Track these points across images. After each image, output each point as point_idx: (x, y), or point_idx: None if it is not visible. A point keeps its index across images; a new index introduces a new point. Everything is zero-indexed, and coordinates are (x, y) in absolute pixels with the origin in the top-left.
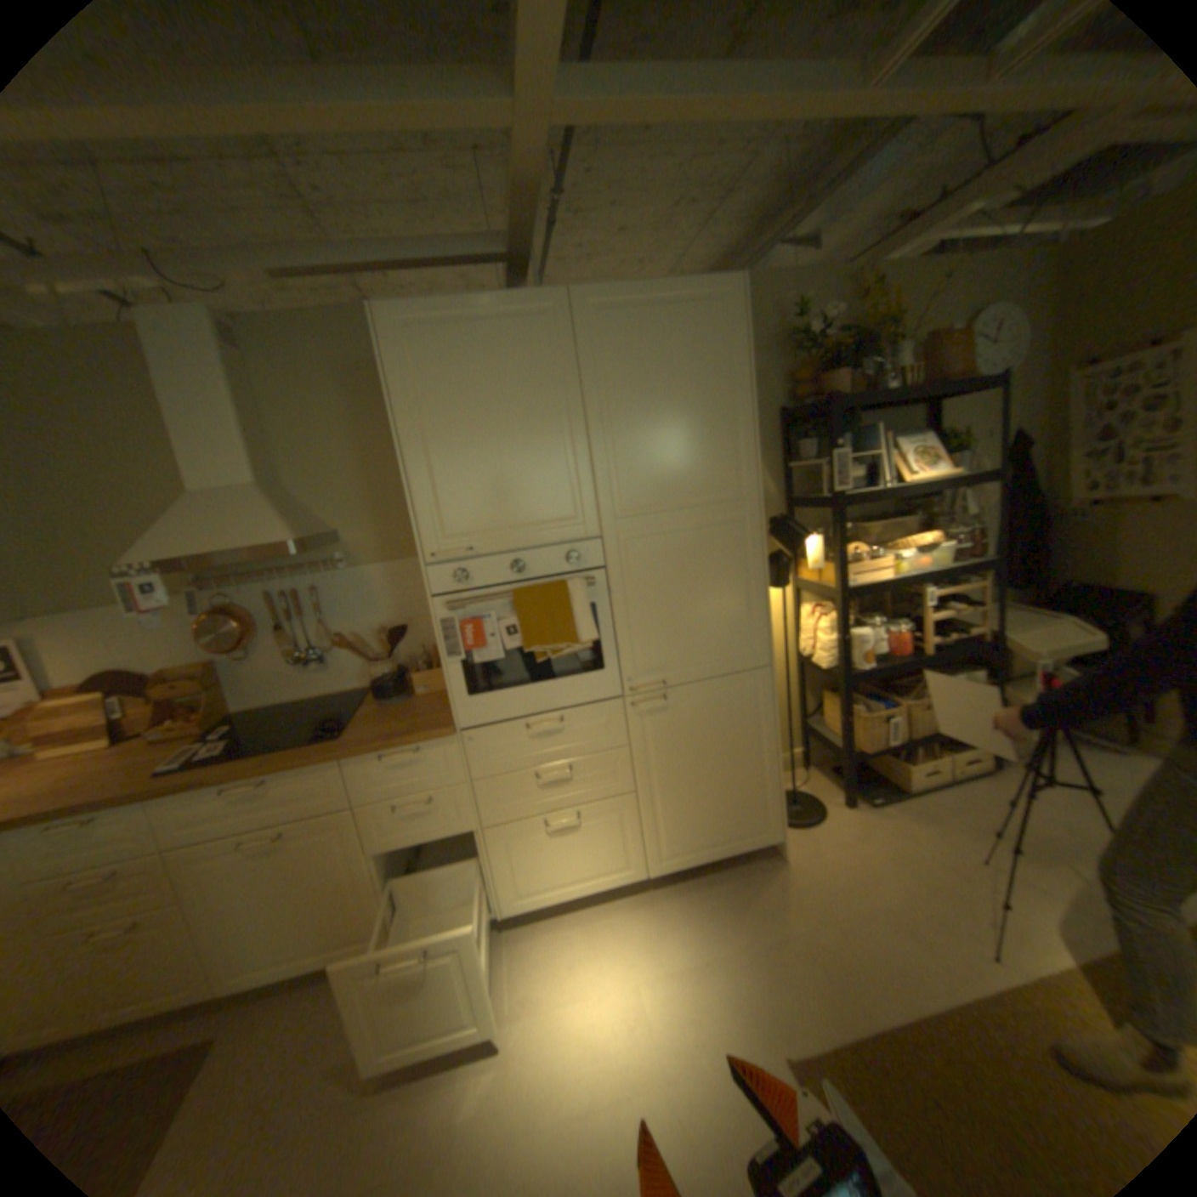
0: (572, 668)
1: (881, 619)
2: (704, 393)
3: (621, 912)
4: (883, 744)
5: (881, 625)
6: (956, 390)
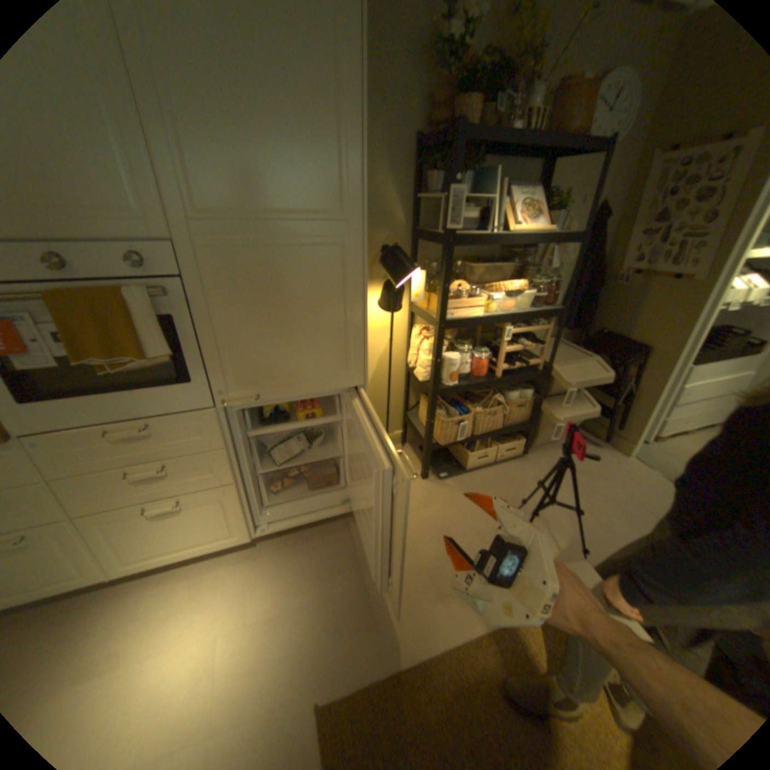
0: (159, 377)
1: (469, 345)
2: (299, 66)
3: (226, 565)
4: (452, 439)
5: (468, 350)
6: (570, 150)
